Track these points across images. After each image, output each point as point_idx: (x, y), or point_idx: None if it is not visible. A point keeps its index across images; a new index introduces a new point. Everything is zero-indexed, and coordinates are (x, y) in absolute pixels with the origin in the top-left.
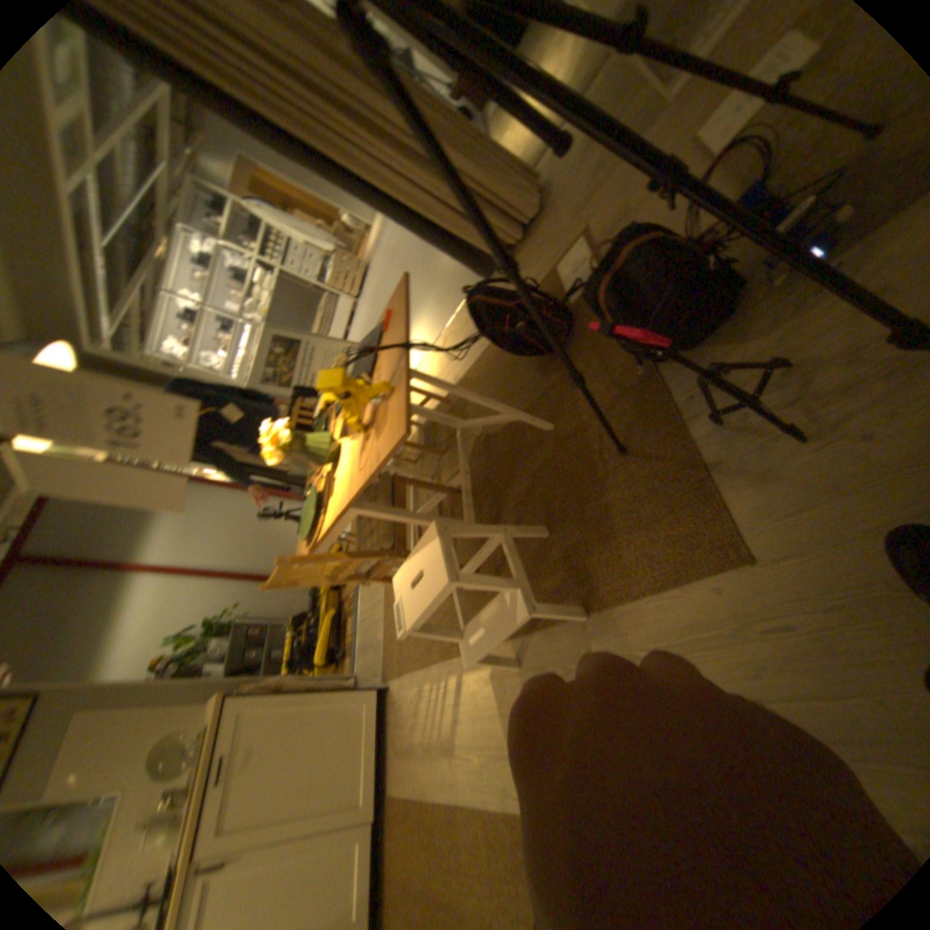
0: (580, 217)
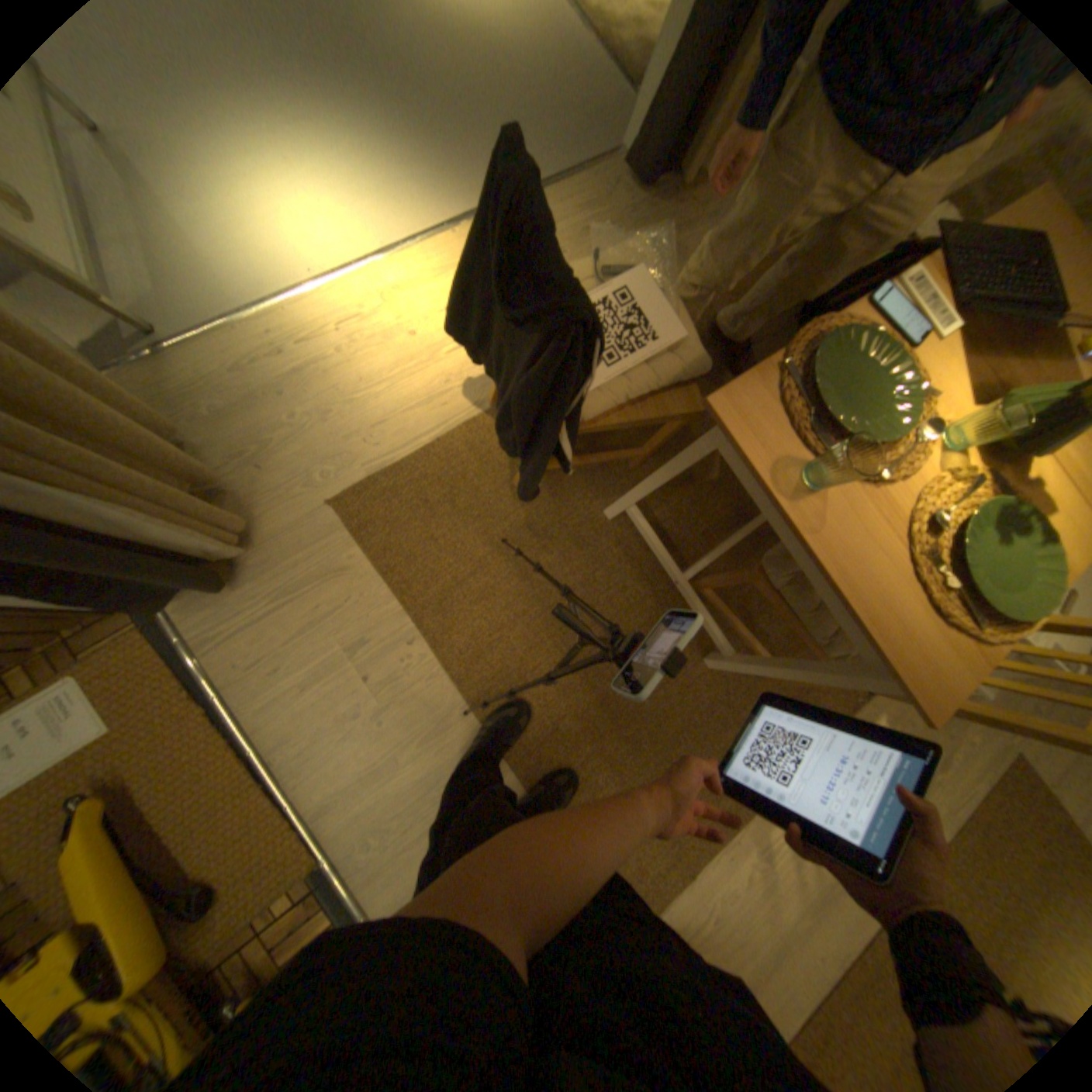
0: None
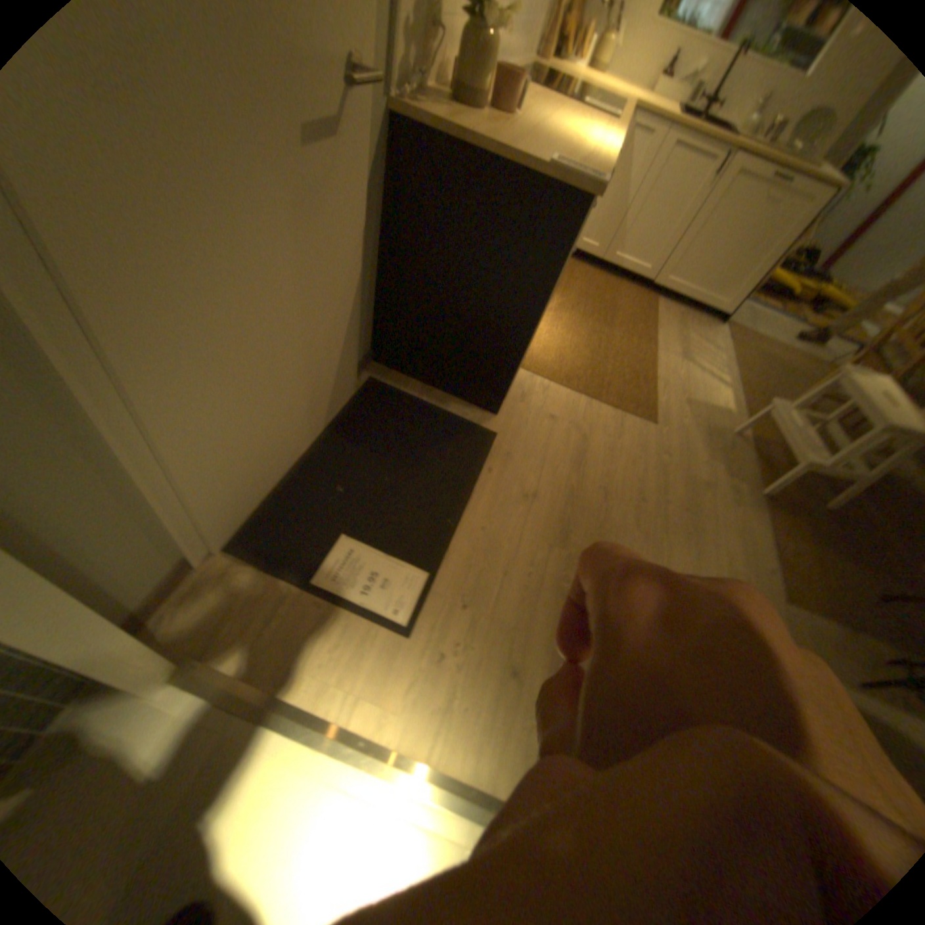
0: None
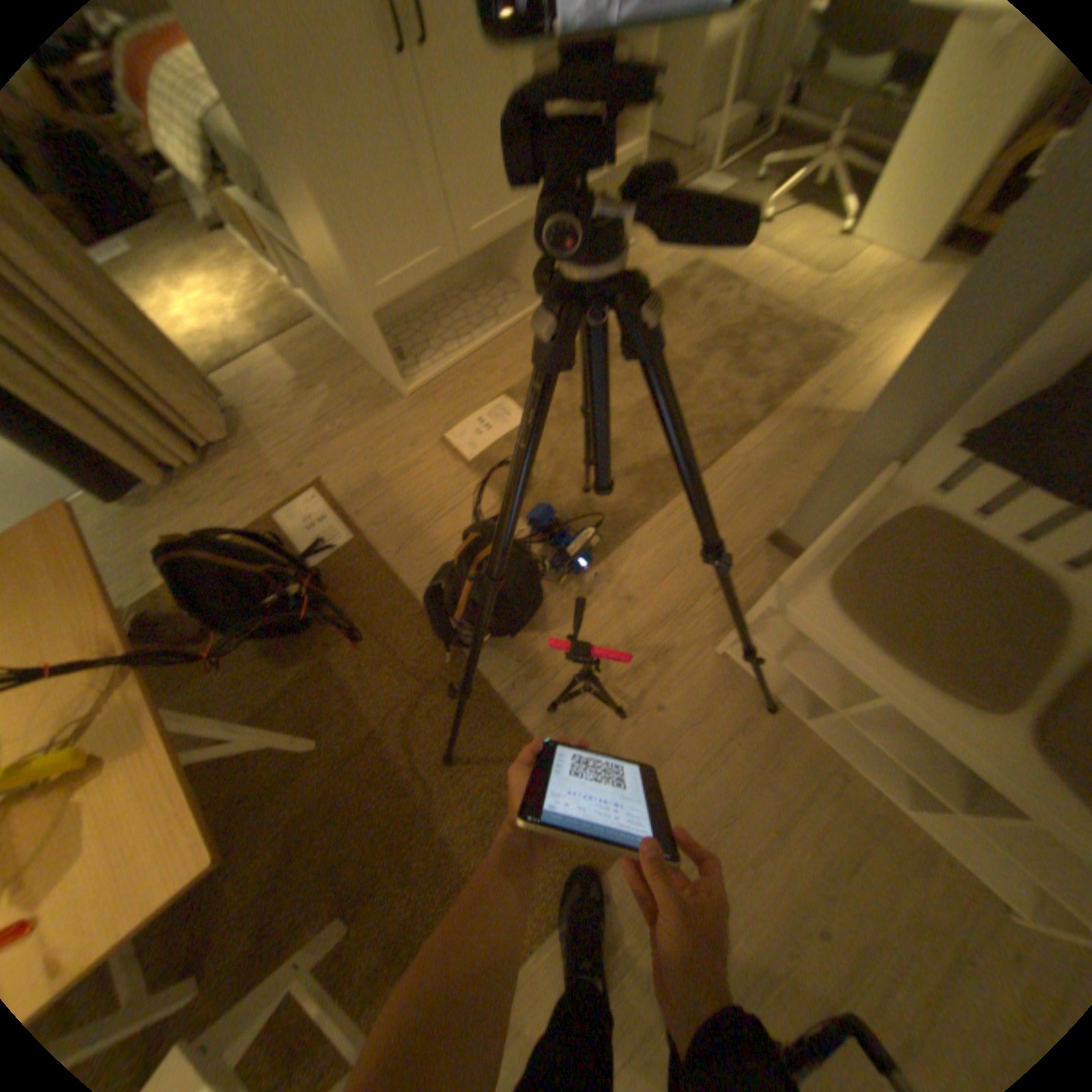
0: (298, 471)
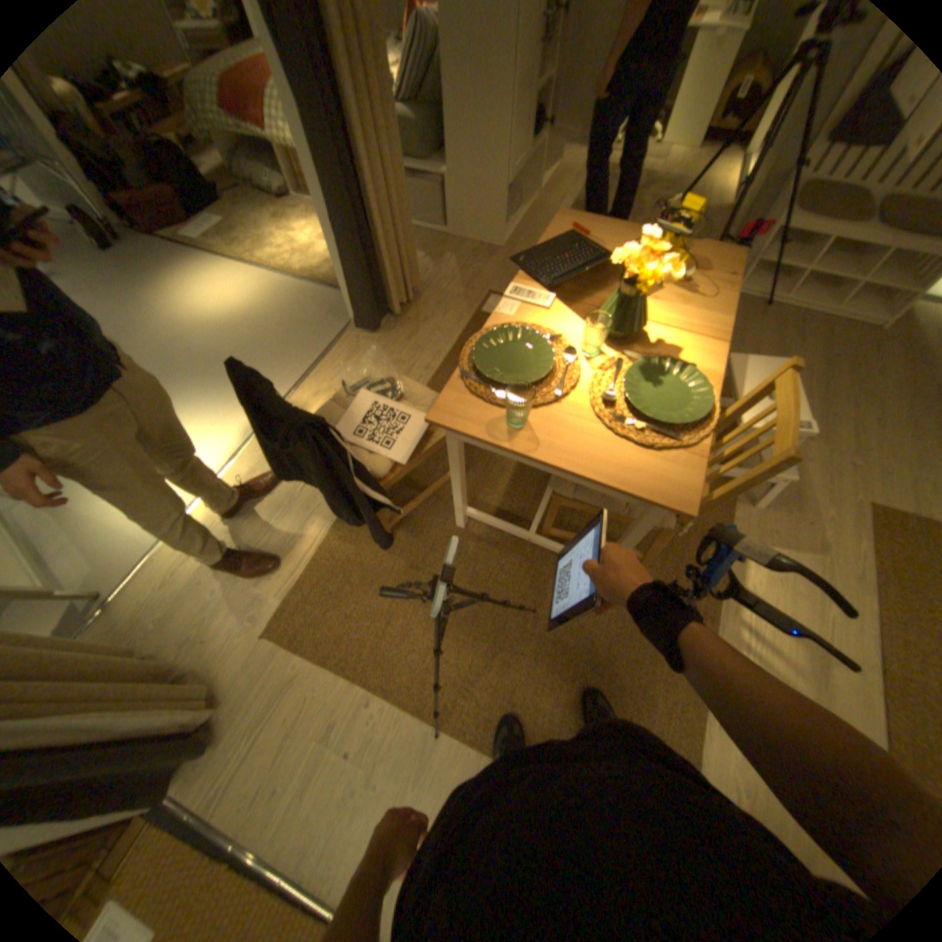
0: (474, 291)
